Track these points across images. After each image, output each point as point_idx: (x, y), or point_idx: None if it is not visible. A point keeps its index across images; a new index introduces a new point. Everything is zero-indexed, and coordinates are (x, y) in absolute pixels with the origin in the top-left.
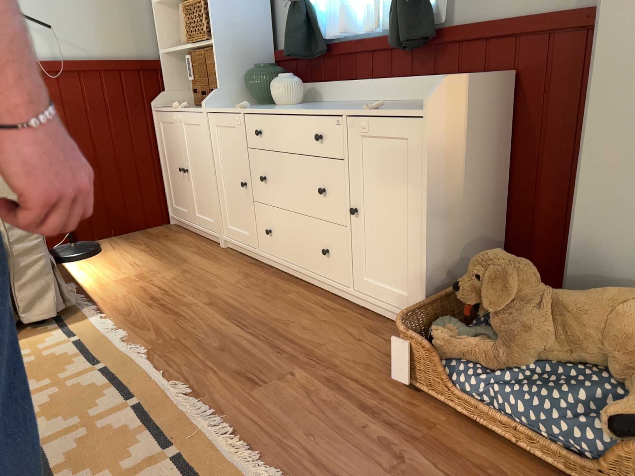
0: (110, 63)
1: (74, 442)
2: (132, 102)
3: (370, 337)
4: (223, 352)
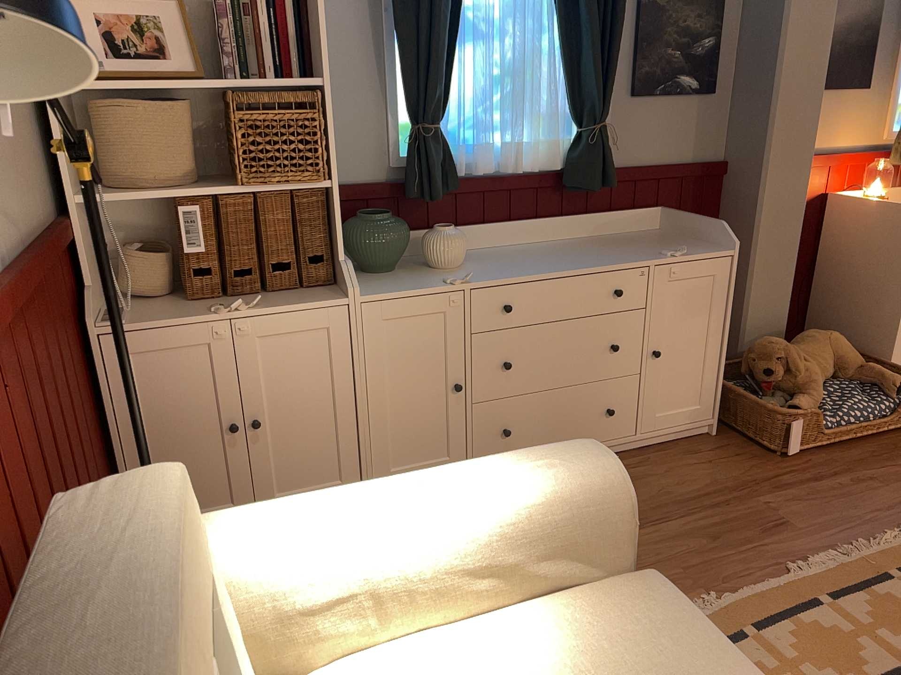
0: (45, 240)
1: (899, 641)
2: (66, 326)
3: (703, 457)
4: (719, 539)
